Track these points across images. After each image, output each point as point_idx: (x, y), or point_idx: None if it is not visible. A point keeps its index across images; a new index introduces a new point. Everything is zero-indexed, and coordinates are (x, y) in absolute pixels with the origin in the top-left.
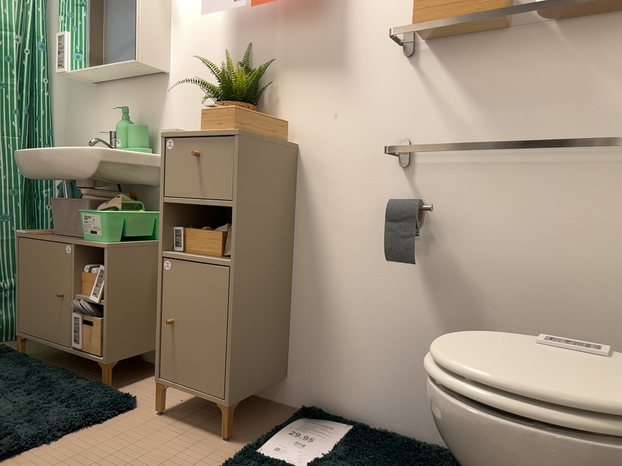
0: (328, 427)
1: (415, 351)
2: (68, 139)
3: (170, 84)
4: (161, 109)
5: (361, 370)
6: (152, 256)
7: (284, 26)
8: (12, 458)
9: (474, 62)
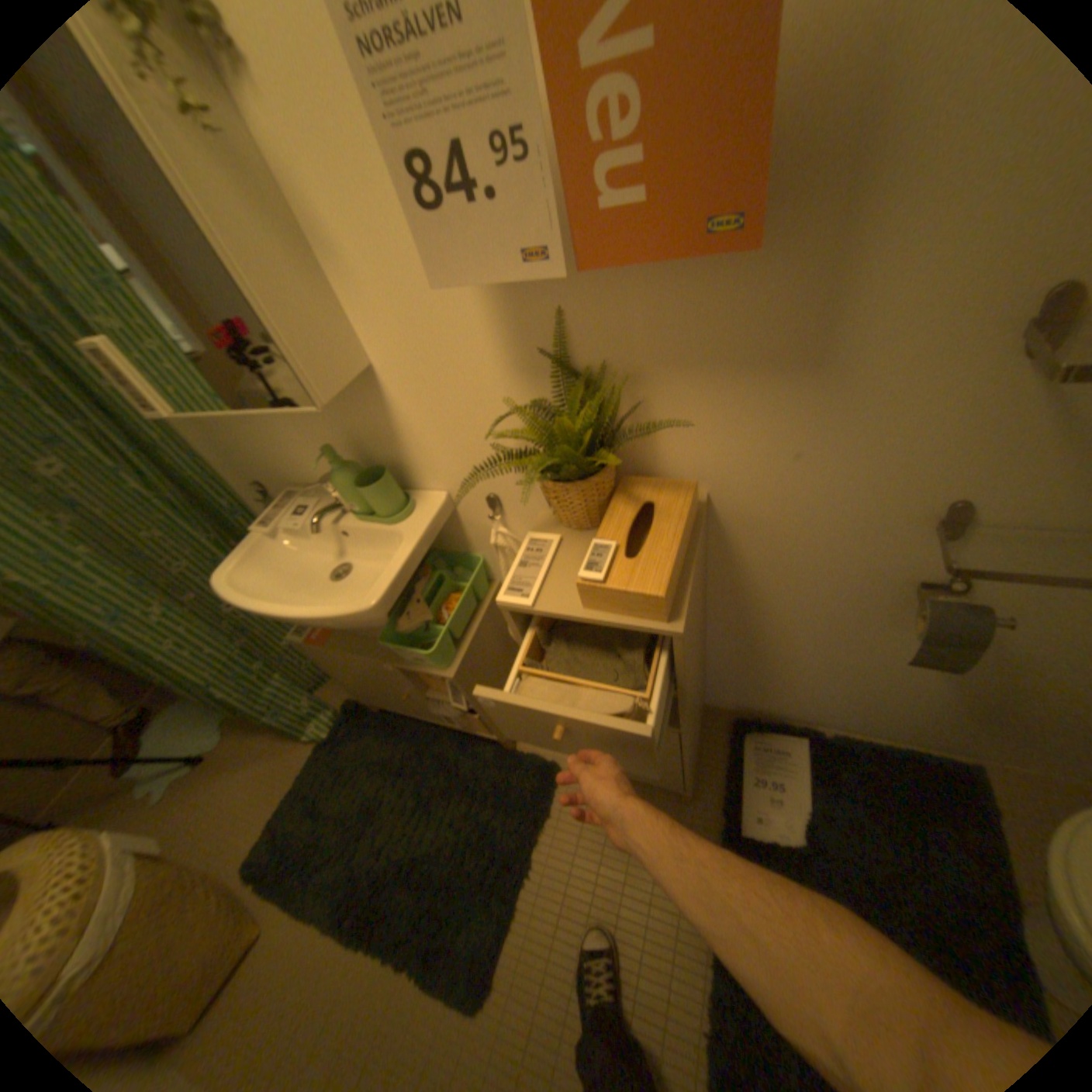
0: (785, 752)
1: (900, 692)
2: (231, 459)
3: (384, 384)
4: (388, 426)
5: (813, 696)
6: (491, 626)
7: (650, 262)
8: (515, 918)
9: None
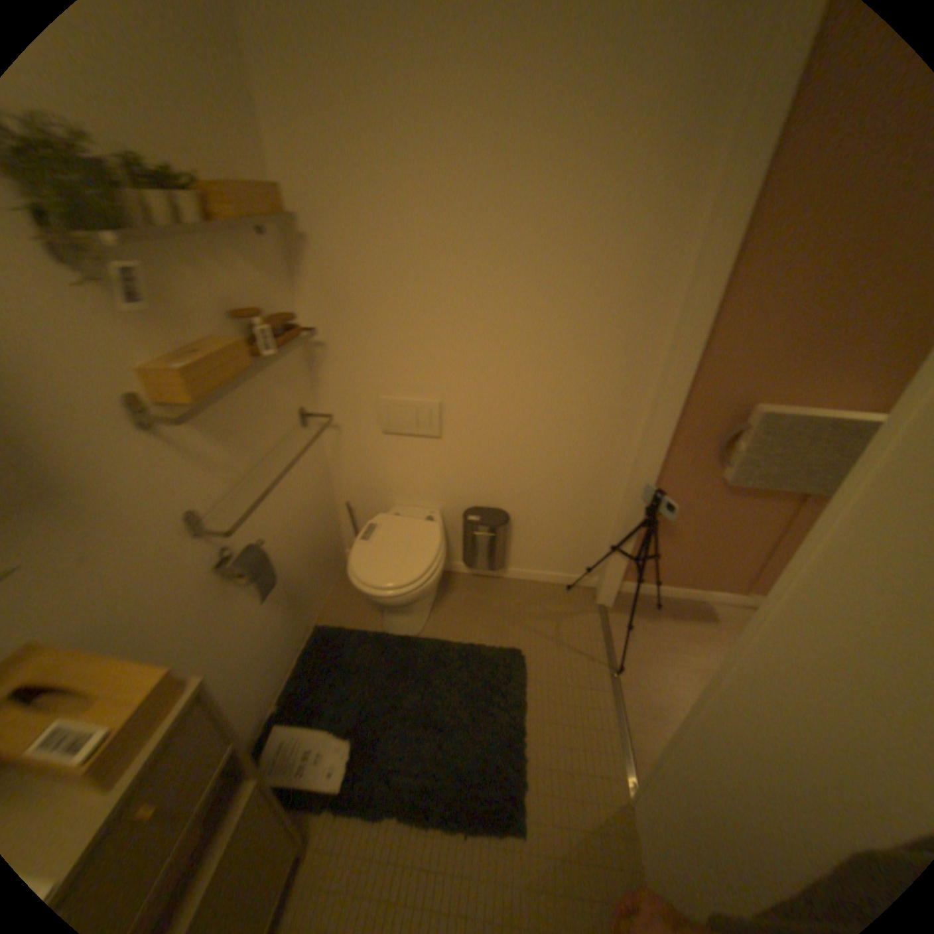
0: (278, 748)
1: (265, 639)
2: None
3: None
4: None
5: (244, 704)
6: None
7: None
8: None
9: (210, 406)
